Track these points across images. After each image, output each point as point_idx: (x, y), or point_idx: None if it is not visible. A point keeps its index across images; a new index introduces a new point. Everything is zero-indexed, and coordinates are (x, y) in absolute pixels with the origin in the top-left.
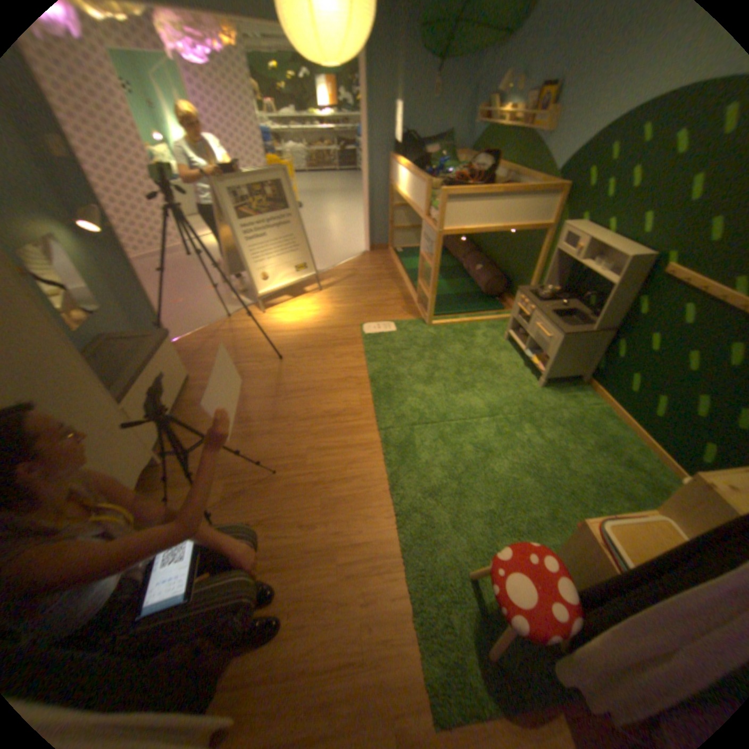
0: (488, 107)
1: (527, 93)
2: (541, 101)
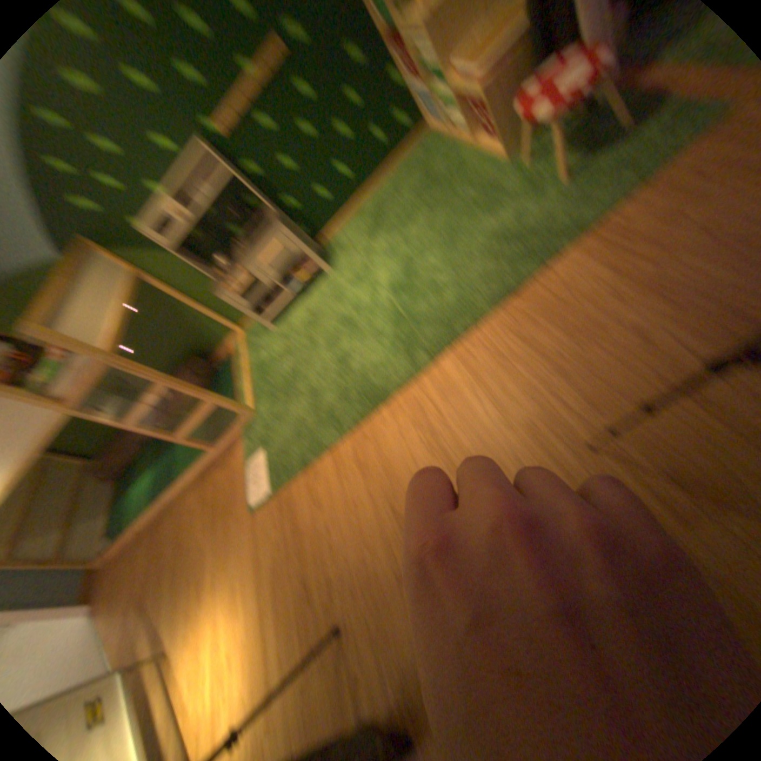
0: None
1: None
2: None
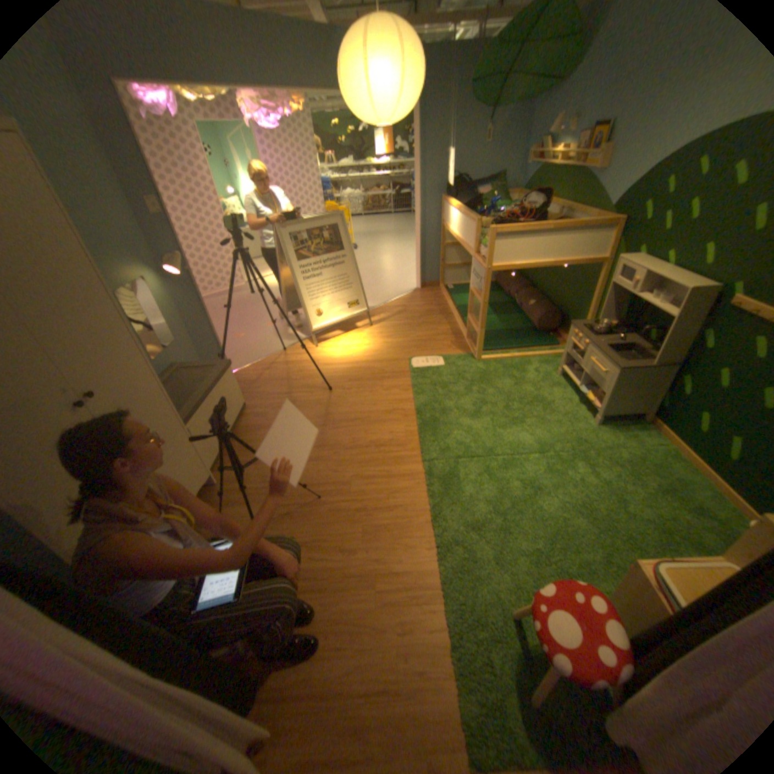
0: (541, 147)
1: (579, 133)
2: (593, 140)
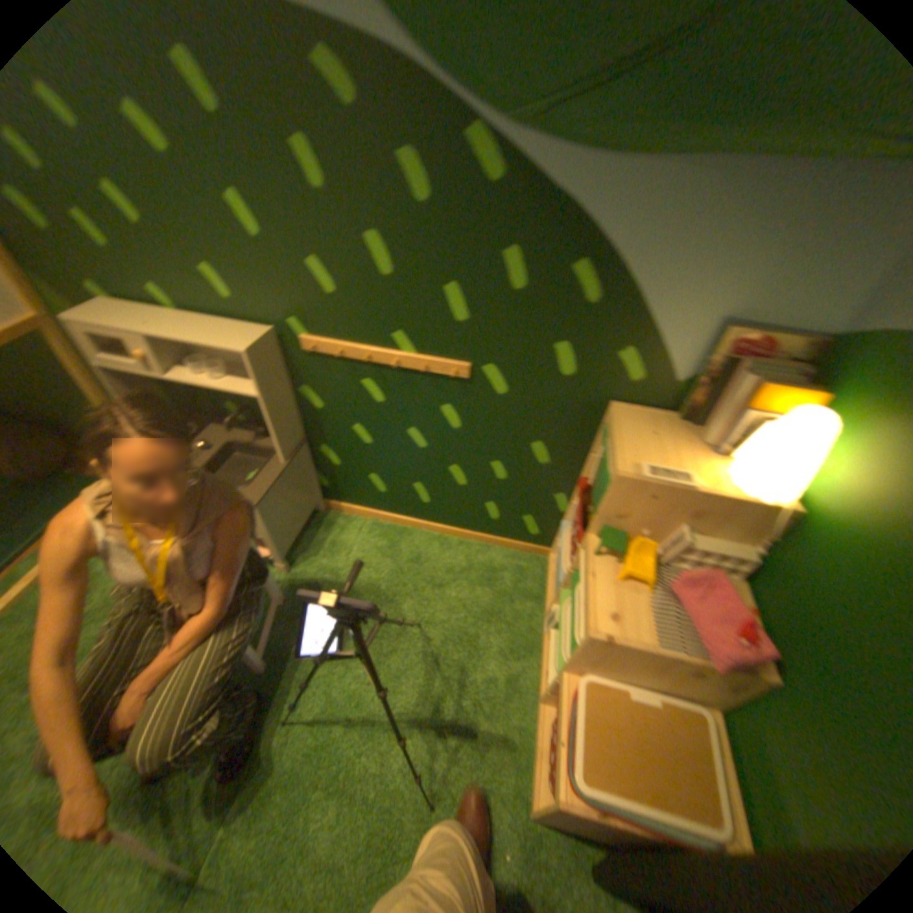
0: None
1: None
2: None
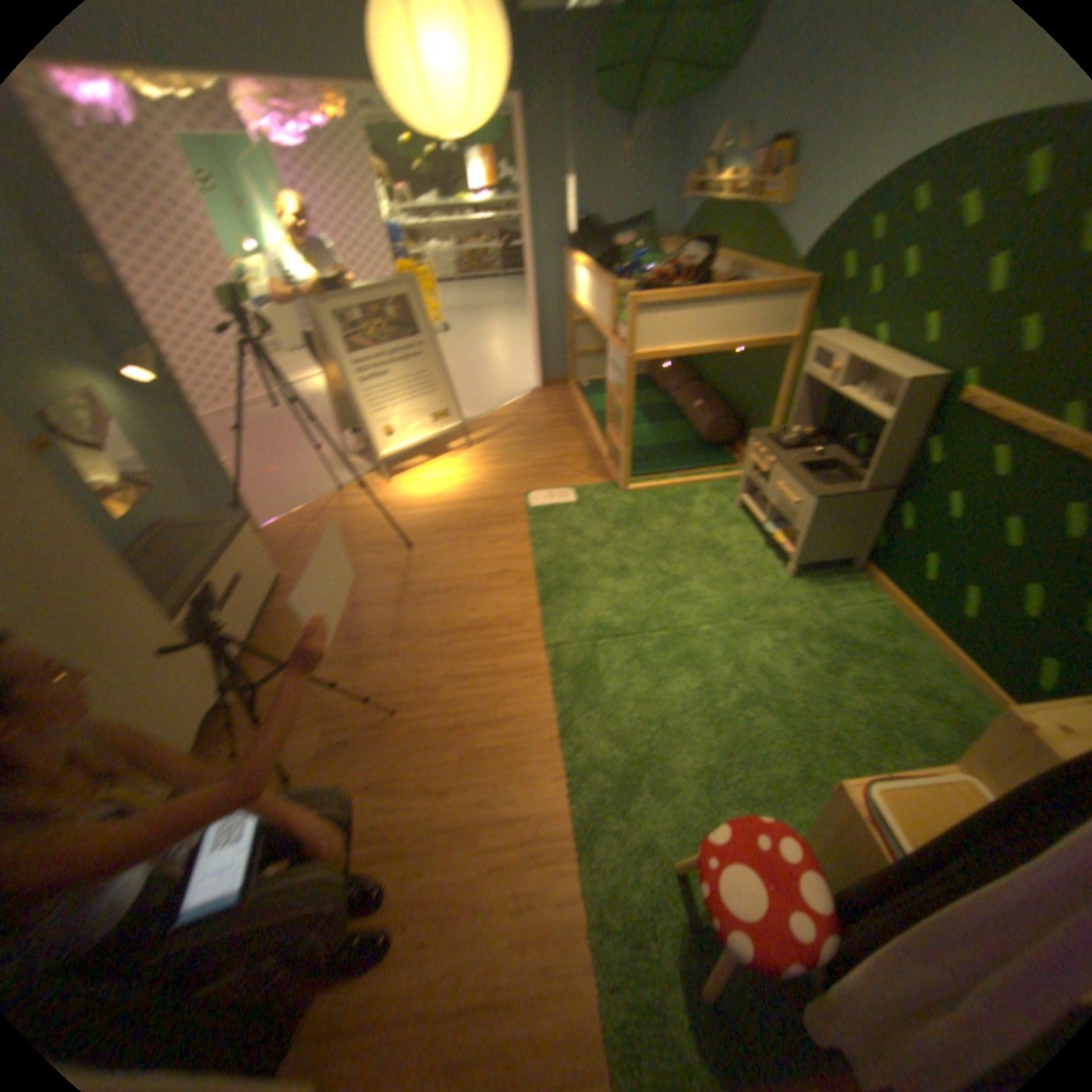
0: (700, 176)
1: (752, 154)
2: (771, 164)
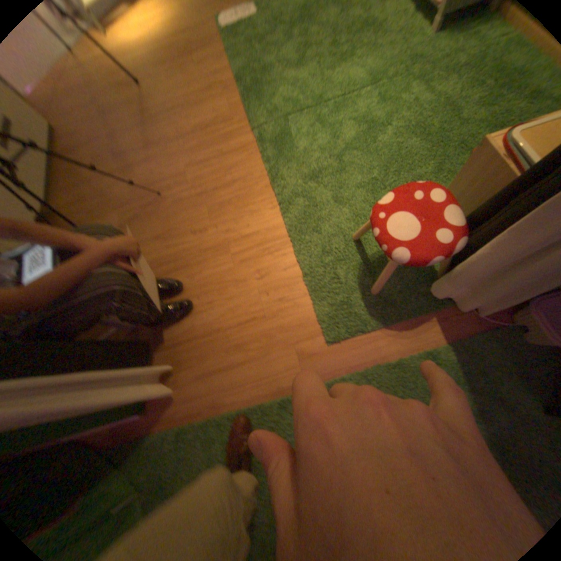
0: None
1: None
2: None
